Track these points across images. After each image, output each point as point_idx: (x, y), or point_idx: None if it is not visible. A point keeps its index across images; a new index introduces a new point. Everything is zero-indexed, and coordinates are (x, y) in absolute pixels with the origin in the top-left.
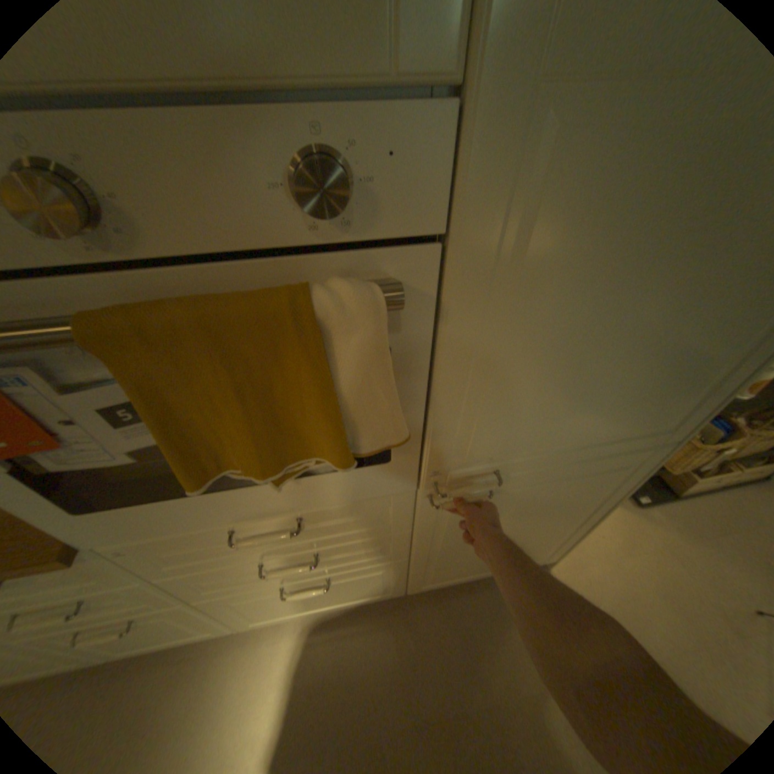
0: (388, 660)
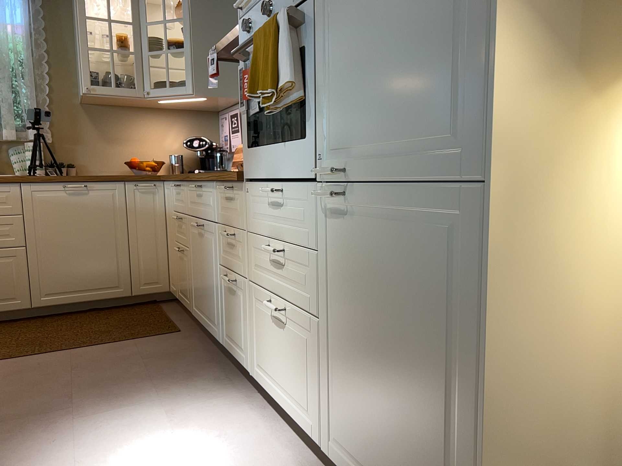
0: None
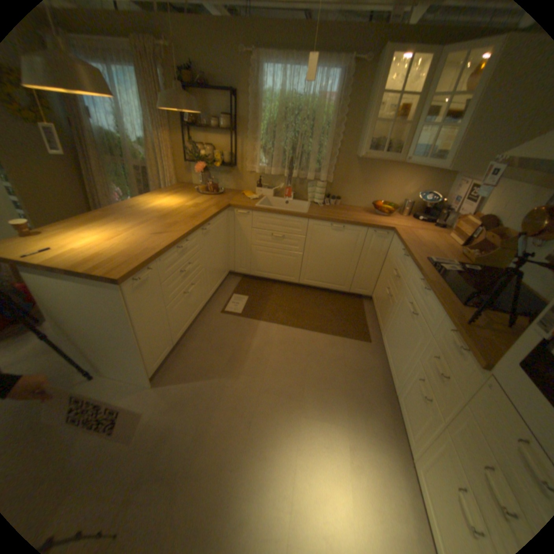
0: None
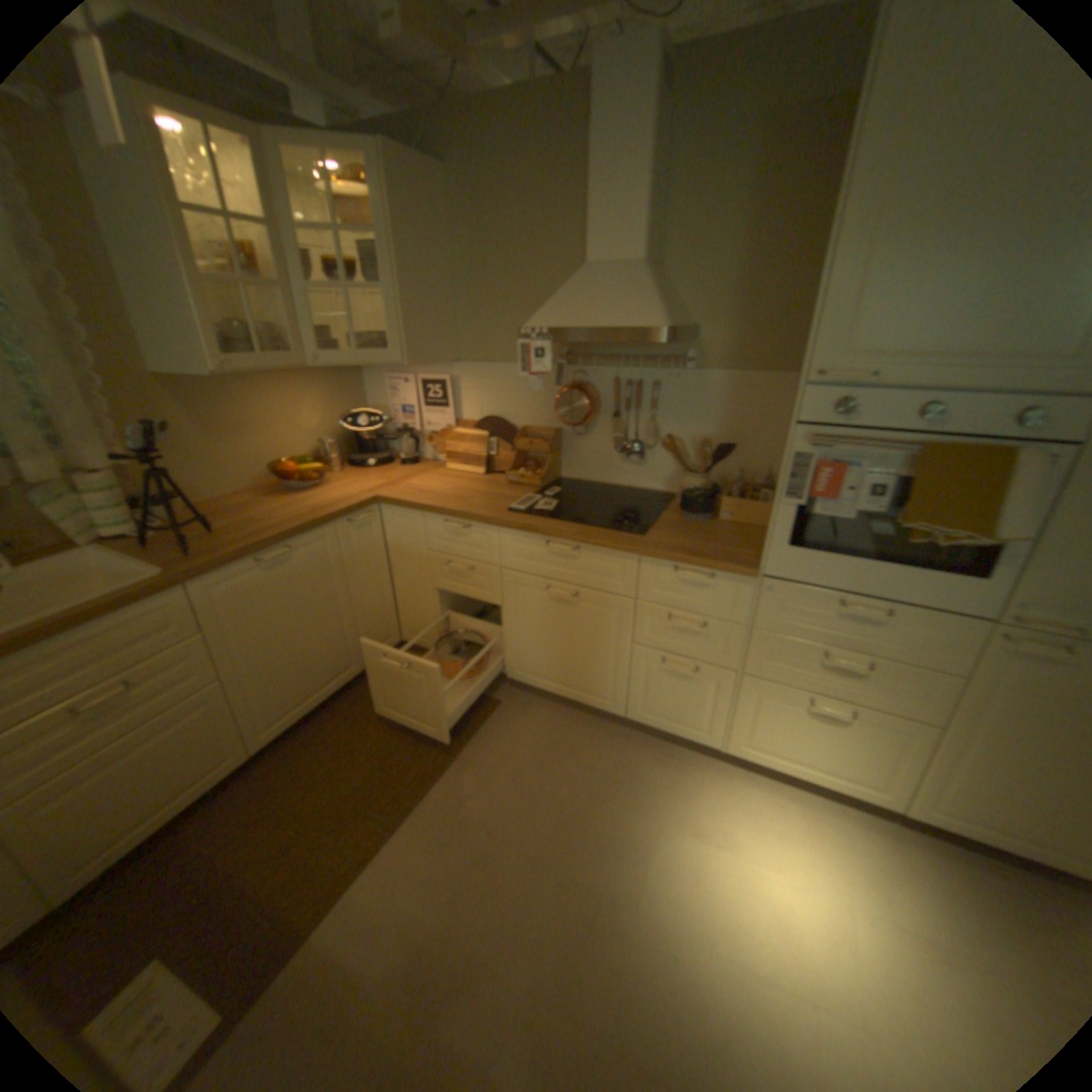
0: (869, 863)
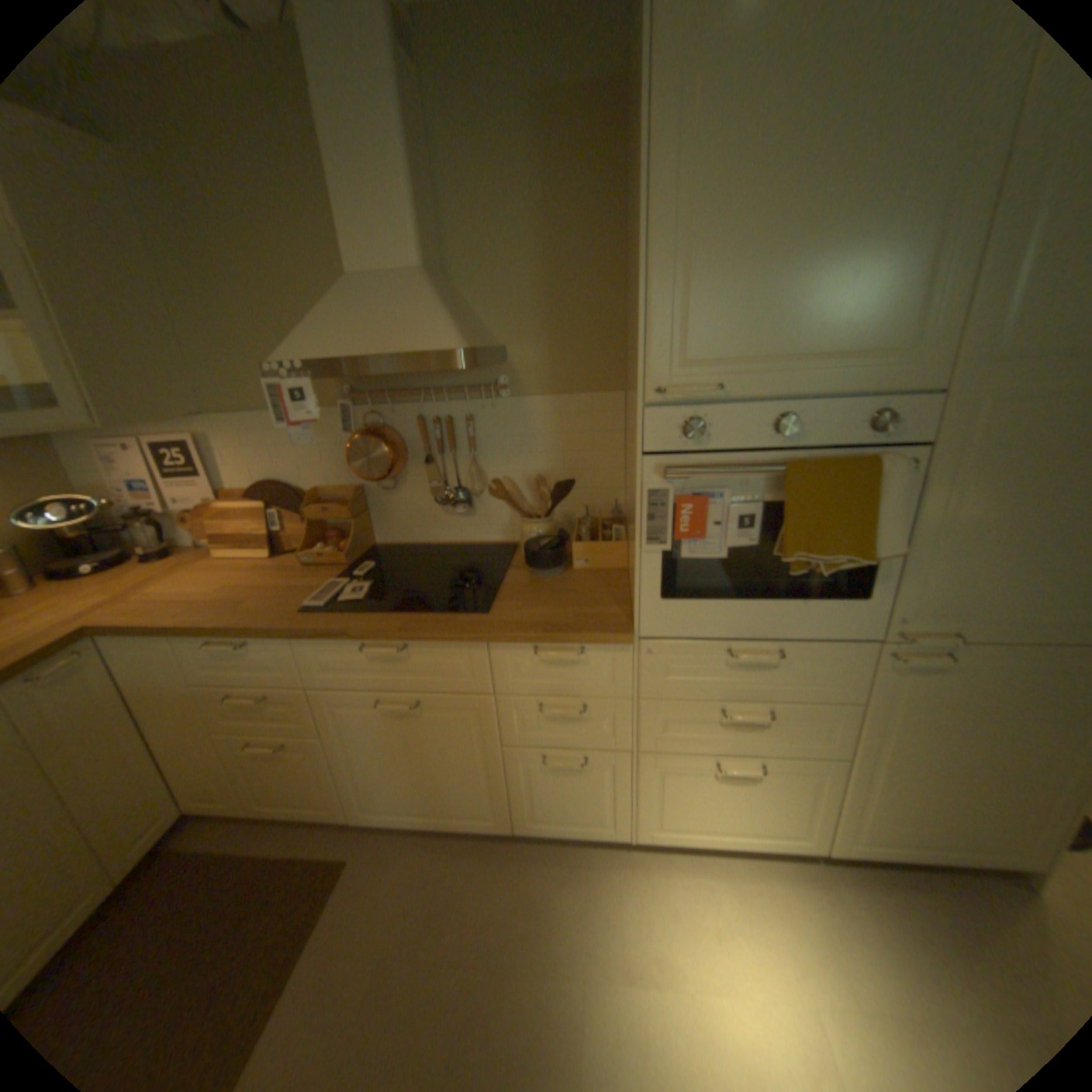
0: (813, 932)
